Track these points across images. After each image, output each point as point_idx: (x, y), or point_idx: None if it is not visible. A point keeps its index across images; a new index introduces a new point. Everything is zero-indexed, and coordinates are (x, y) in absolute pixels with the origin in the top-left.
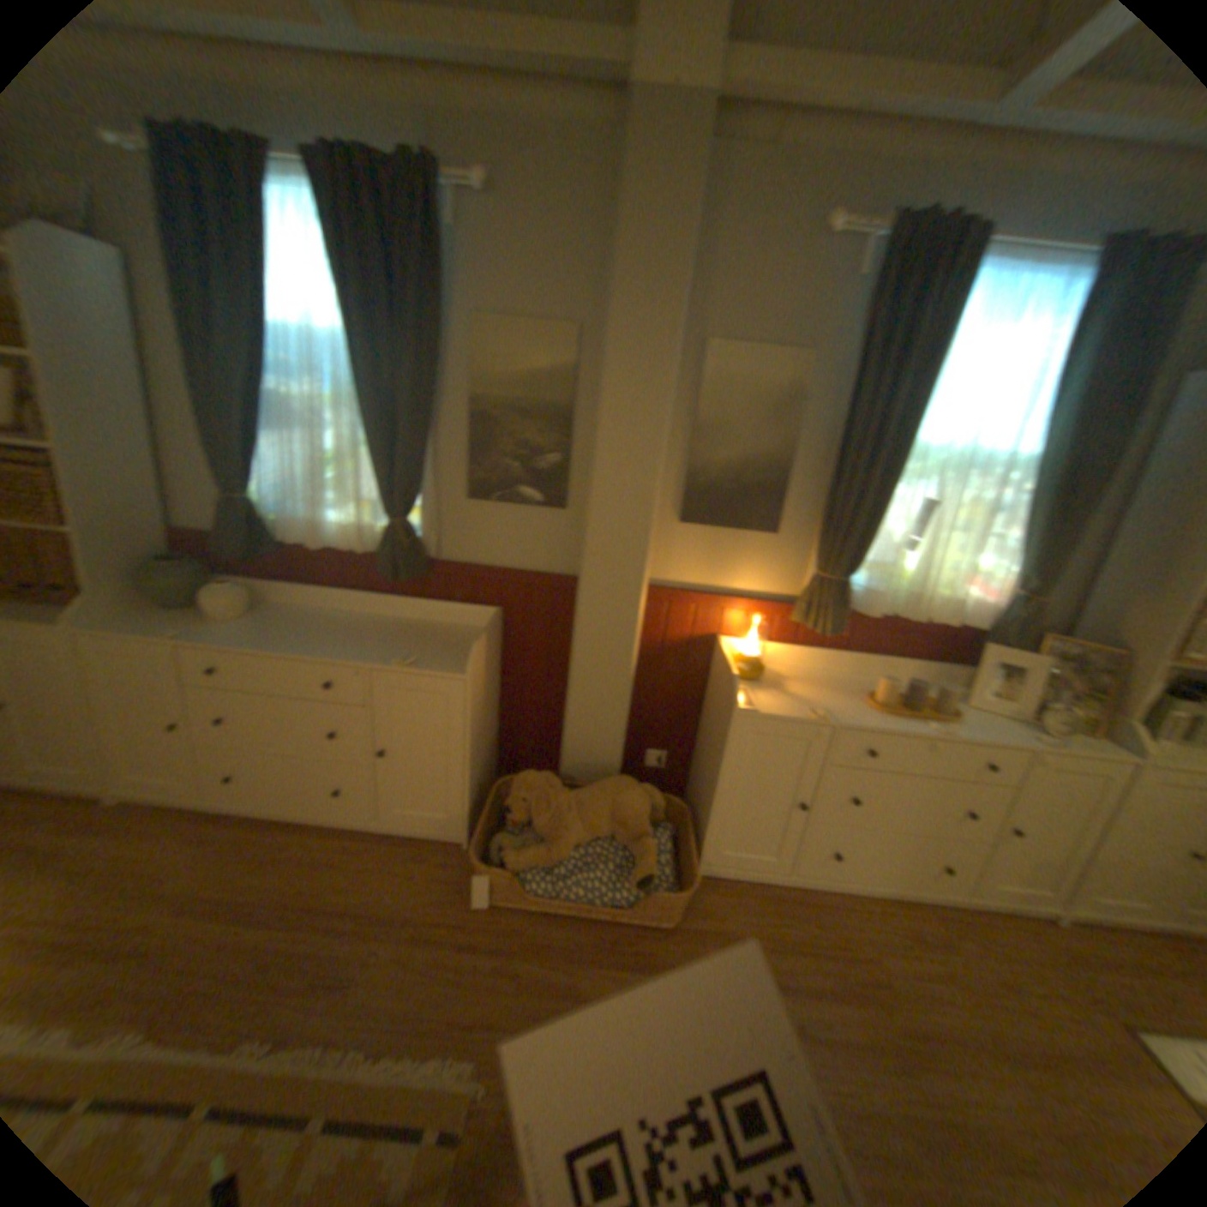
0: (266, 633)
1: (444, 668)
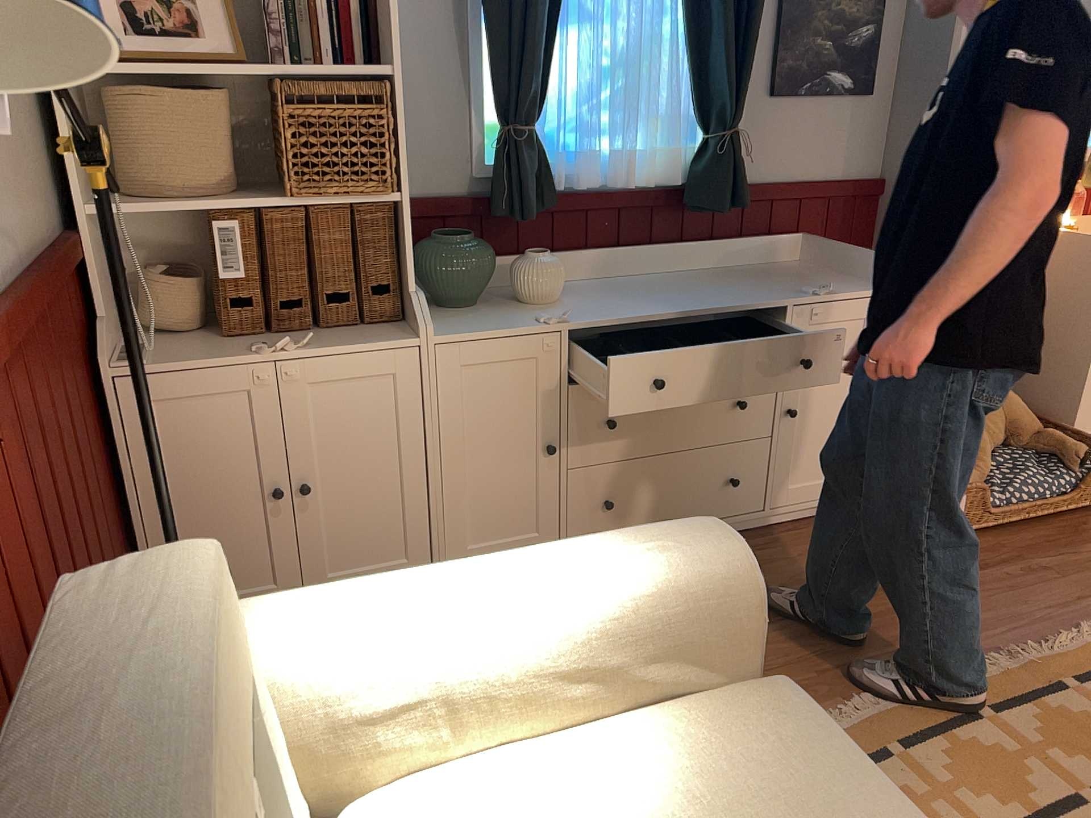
0: (621, 299)
1: (856, 287)
